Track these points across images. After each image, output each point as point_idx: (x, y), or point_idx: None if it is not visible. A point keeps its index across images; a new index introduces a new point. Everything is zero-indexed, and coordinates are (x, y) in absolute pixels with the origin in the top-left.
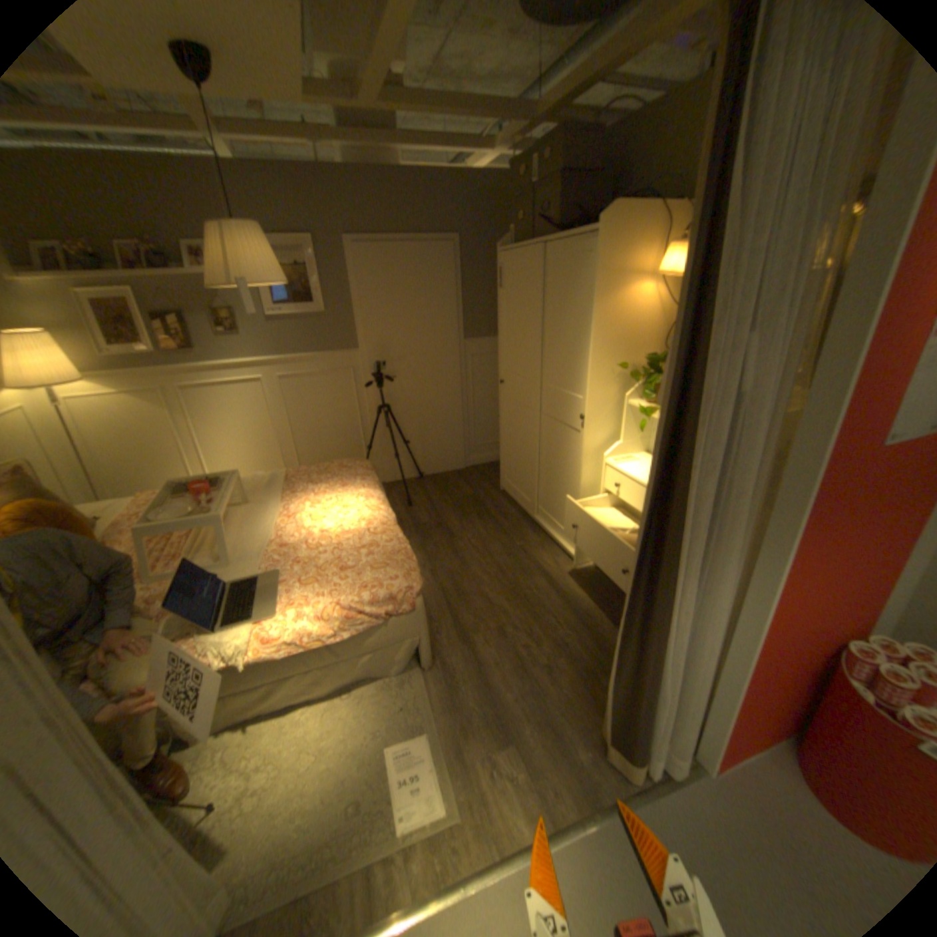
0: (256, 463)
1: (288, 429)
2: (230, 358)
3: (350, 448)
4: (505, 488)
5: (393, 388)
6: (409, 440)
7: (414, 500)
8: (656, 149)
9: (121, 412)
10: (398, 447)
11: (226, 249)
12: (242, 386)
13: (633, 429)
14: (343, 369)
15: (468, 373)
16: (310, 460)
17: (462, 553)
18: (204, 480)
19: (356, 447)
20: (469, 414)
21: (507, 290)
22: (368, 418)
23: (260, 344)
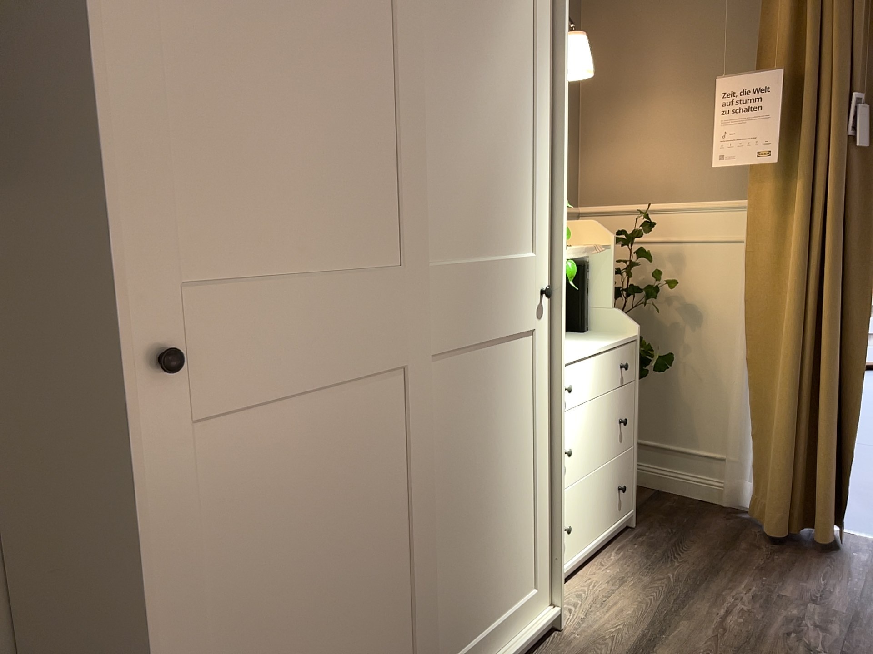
0: None
1: None
2: None
3: None
4: None
5: None
6: None
7: None
8: None
9: None
10: None
11: None
12: None
13: None
14: None
15: None
16: None
17: None
18: None
19: None
20: None
21: None
22: None
23: None
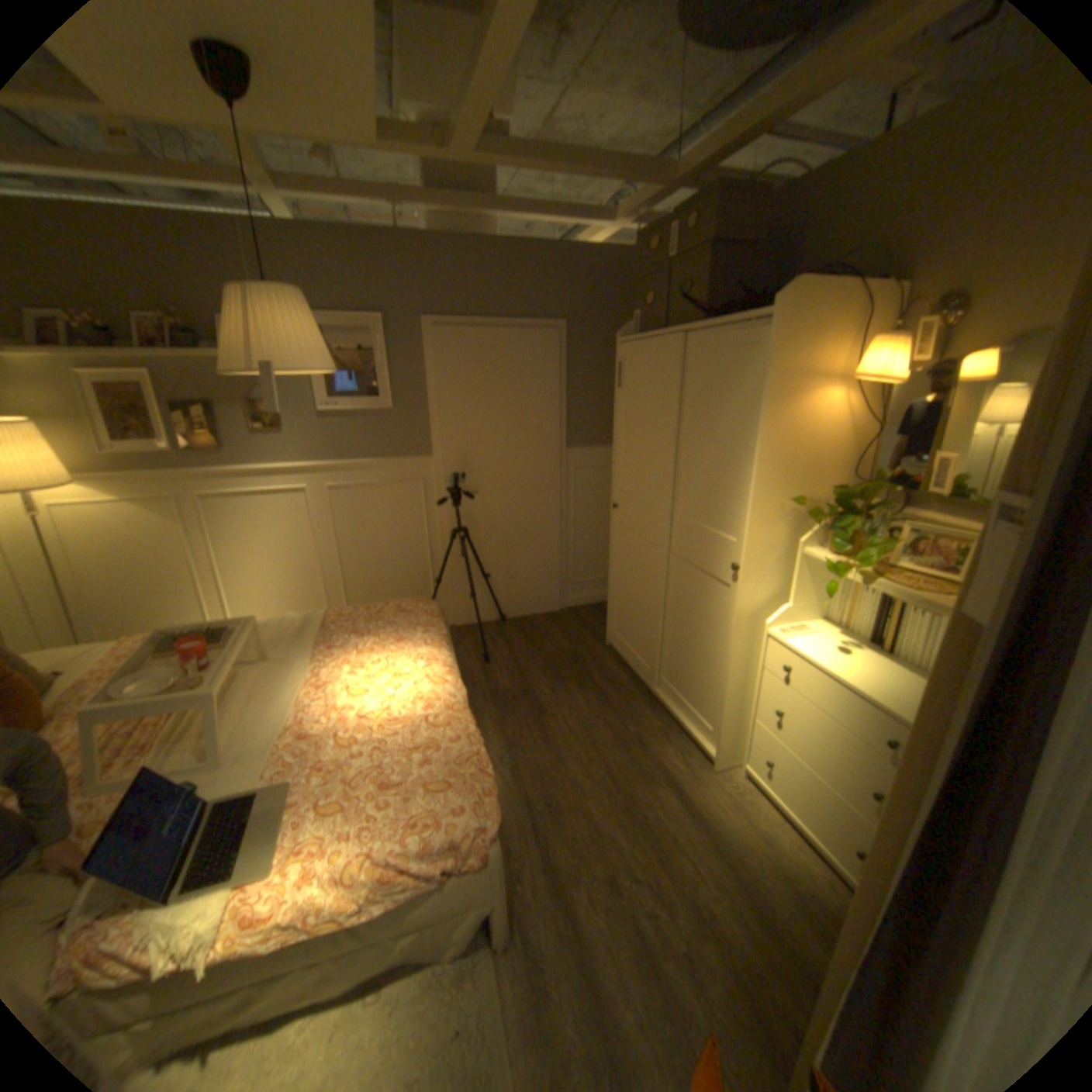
0: (289, 596)
1: (334, 554)
2: (267, 462)
3: (412, 580)
4: (612, 644)
5: (473, 507)
6: (489, 573)
7: (491, 654)
8: (839, 218)
9: (118, 526)
10: (474, 581)
11: (254, 324)
12: (278, 497)
13: (804, 585)
14: (410, 480)
15: (568, 490)
16: (359, 594)
17: (555, 742)
18: (203, 631)
19: (420, 579)
20: (568, 542)
21: (627, 390)
22: (438, 543)
23: (307, 446)
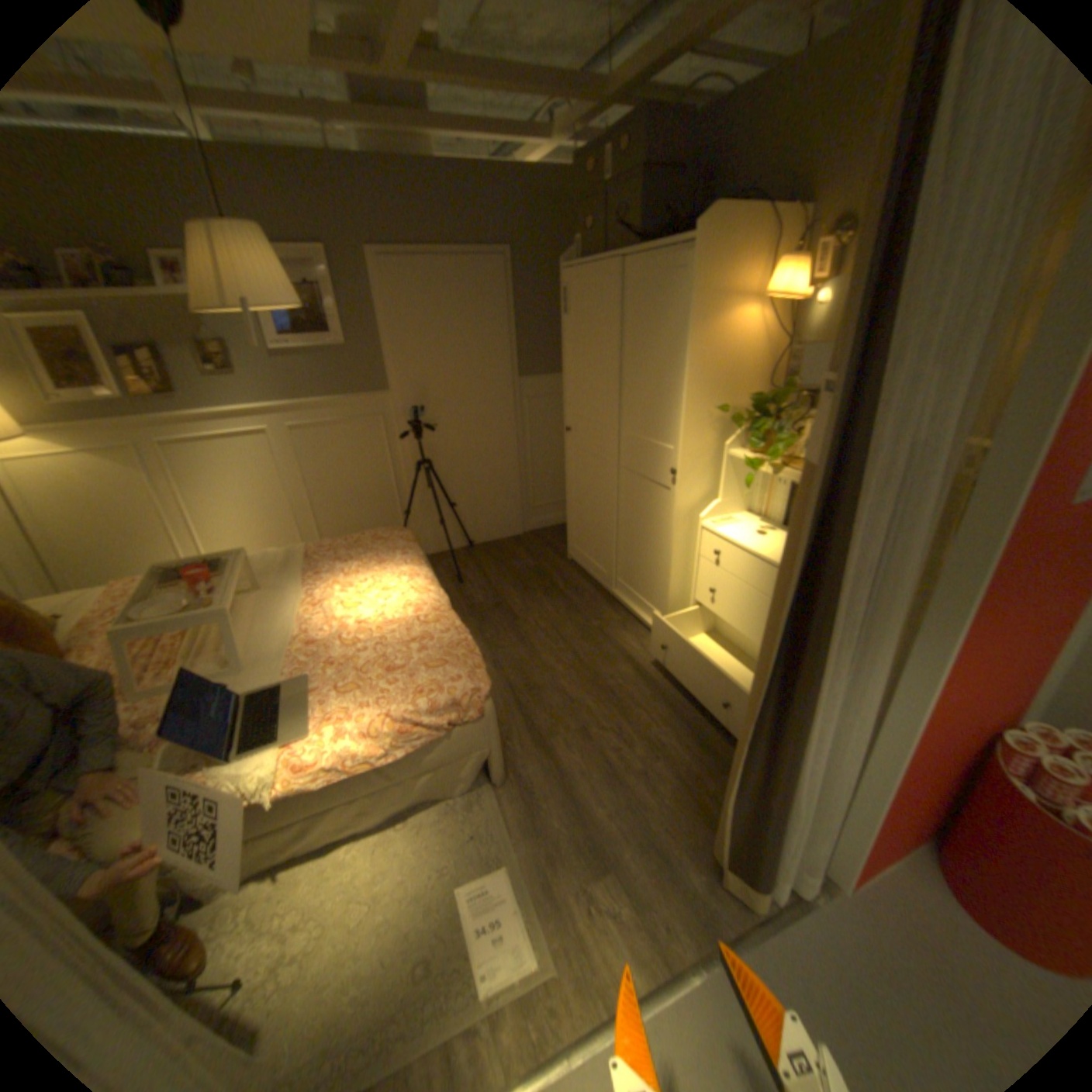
0: (265, 536)
1: (305, 493)
2: (225, 405)
3: (383, 514)
4: (574, 557)
5: (435, 439)
6: (455, 503)
7: (465, 575)
8: (758, 140)
9: (82, 477)
10: (442, 511)
11: (216, 261)
12: (242, 440)
13: (732, 484)
14: (371, 416)
15: (524, 419)
16: (333, 530)
17: (529, 639)
18: (201, 562)
19: (390, 513)
20: (527, 469)
21: (574, 316)
22: (404, 477)
23: (264, 386)
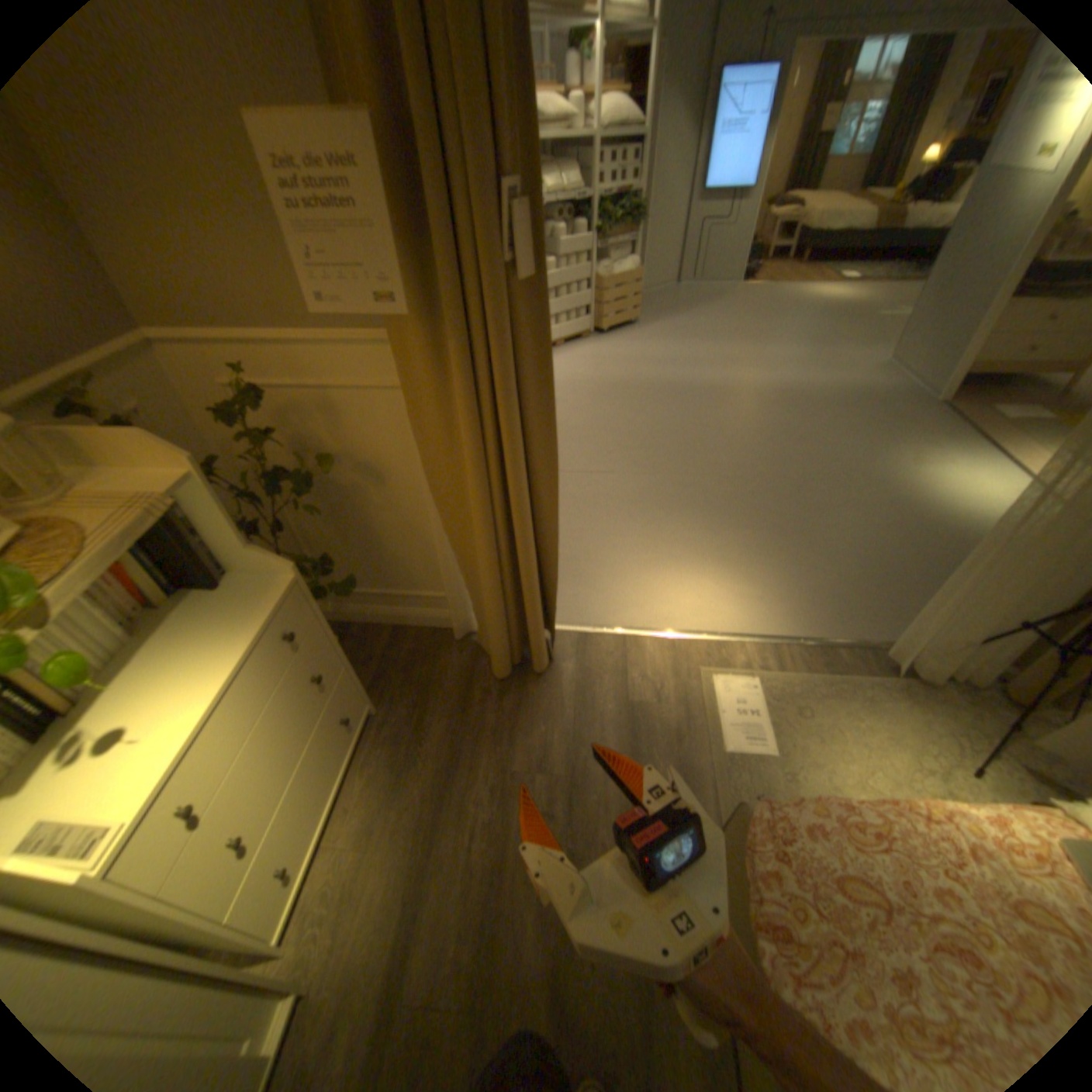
0: None
1: None
2: None
3: None
4: None
5: None
6: None
7: None
8: None
9: None
10: None
11: None
12: None
13: None
14: None
15: None
16: None
17: None
18: None
19: None
20: None
21: None
22: None
23: None
